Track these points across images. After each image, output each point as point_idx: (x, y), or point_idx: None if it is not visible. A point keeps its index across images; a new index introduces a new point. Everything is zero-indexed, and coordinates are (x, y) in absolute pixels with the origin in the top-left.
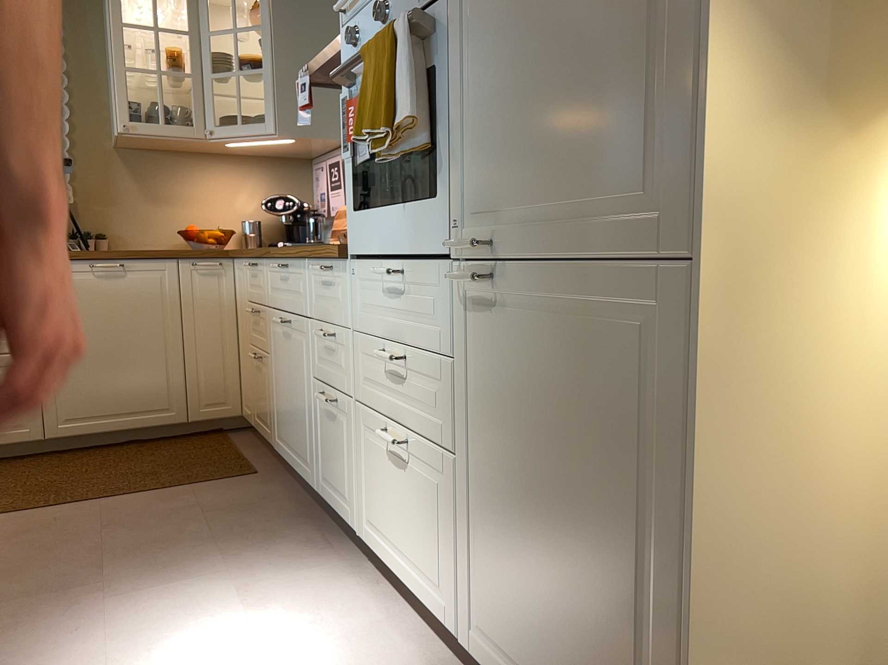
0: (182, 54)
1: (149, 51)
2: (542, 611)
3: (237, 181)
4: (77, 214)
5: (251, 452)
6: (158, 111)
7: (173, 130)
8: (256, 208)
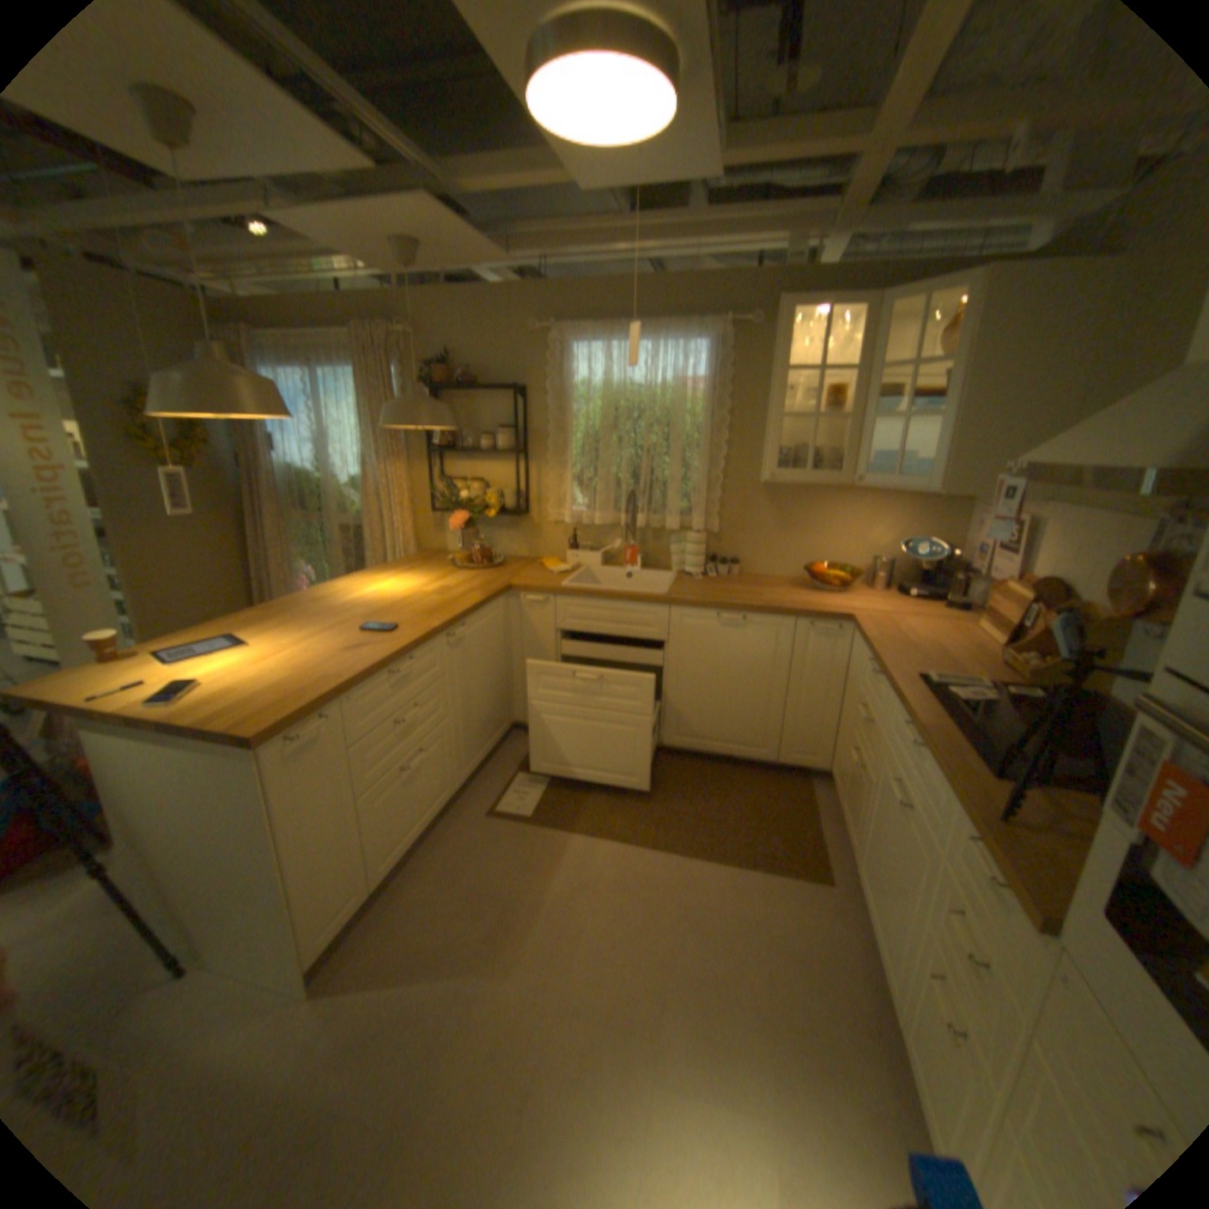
0: (845, 387)
1: (810, 387)
2: None
3: (877, 513)
4: (718, 541)
5: (833, 834)
6: (807, 455)
7: (819, 478)
8: (893, 542)
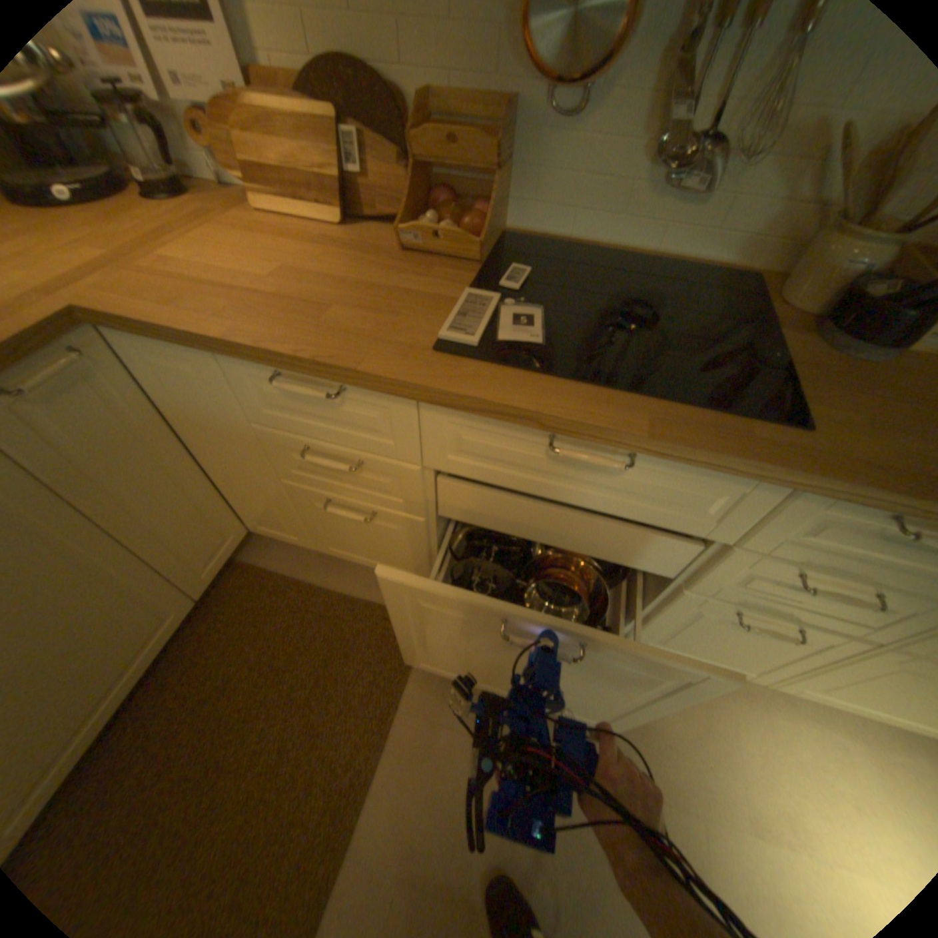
0: None
1: None
2: None
3: None
4: None
5: (342, 579)
6: None
7: None
8: None
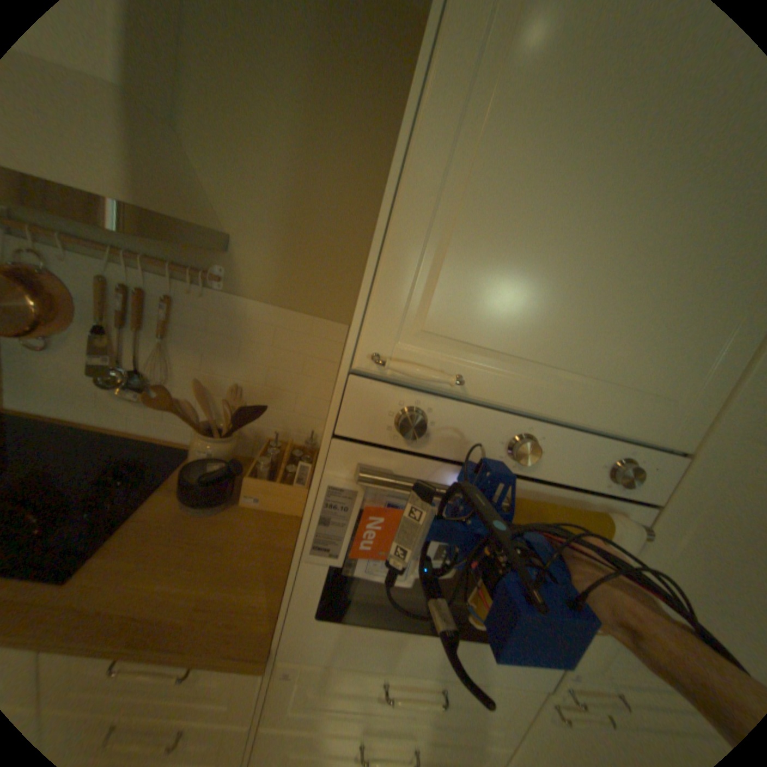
0: None
1: None
2: None
3: None
4: None
5: None
6: None
7: None
8: None
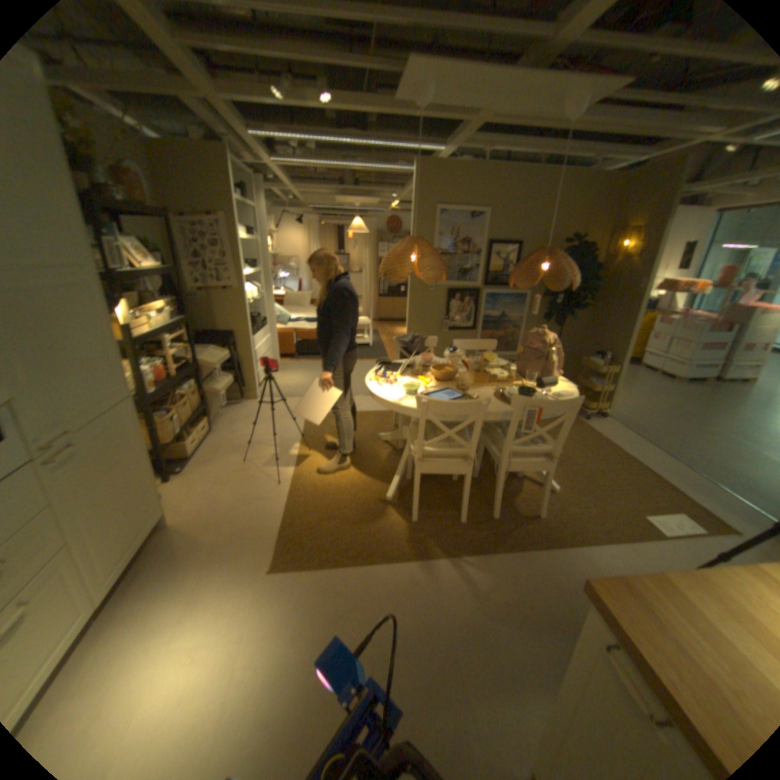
0: None
1: None
2: (121, 524)
3: None
4: None
5: None
6: None
7: None
8: None
